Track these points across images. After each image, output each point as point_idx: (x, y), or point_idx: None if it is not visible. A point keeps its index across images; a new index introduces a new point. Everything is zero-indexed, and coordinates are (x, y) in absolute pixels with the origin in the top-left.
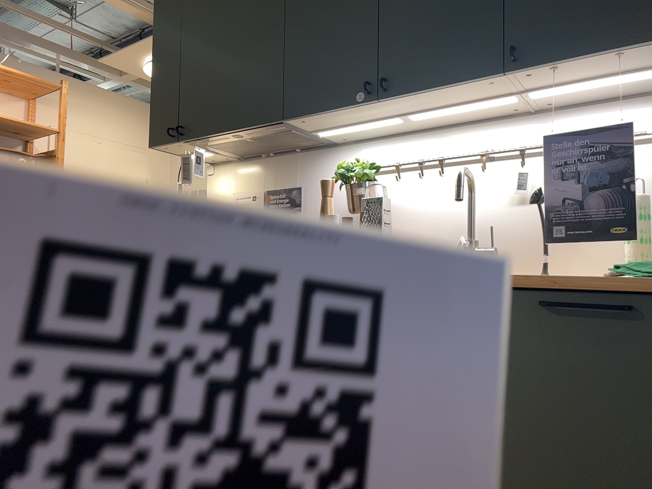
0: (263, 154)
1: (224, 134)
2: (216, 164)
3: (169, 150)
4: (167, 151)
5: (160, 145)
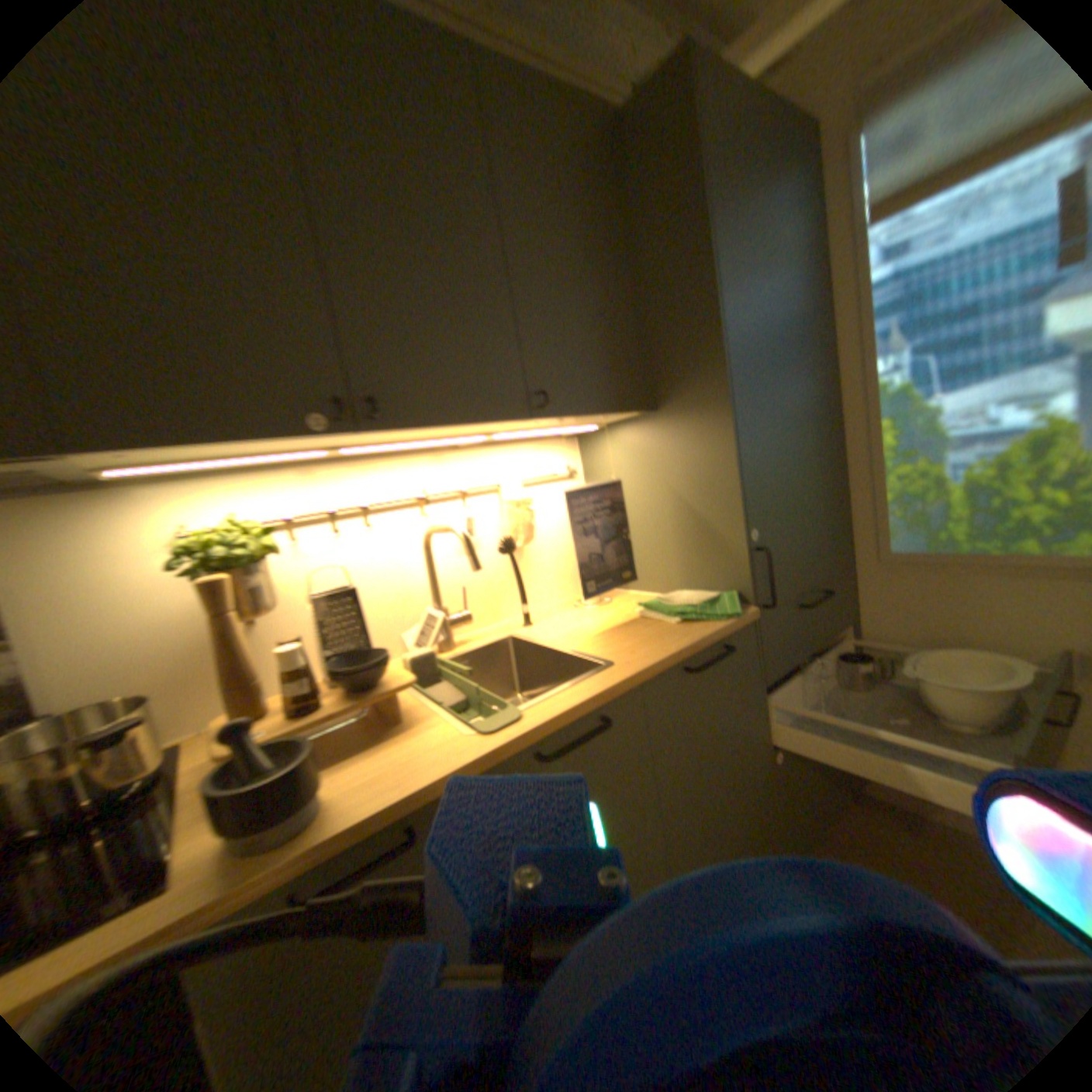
0: None
1: None
2: None
3: None
4: None
5: None
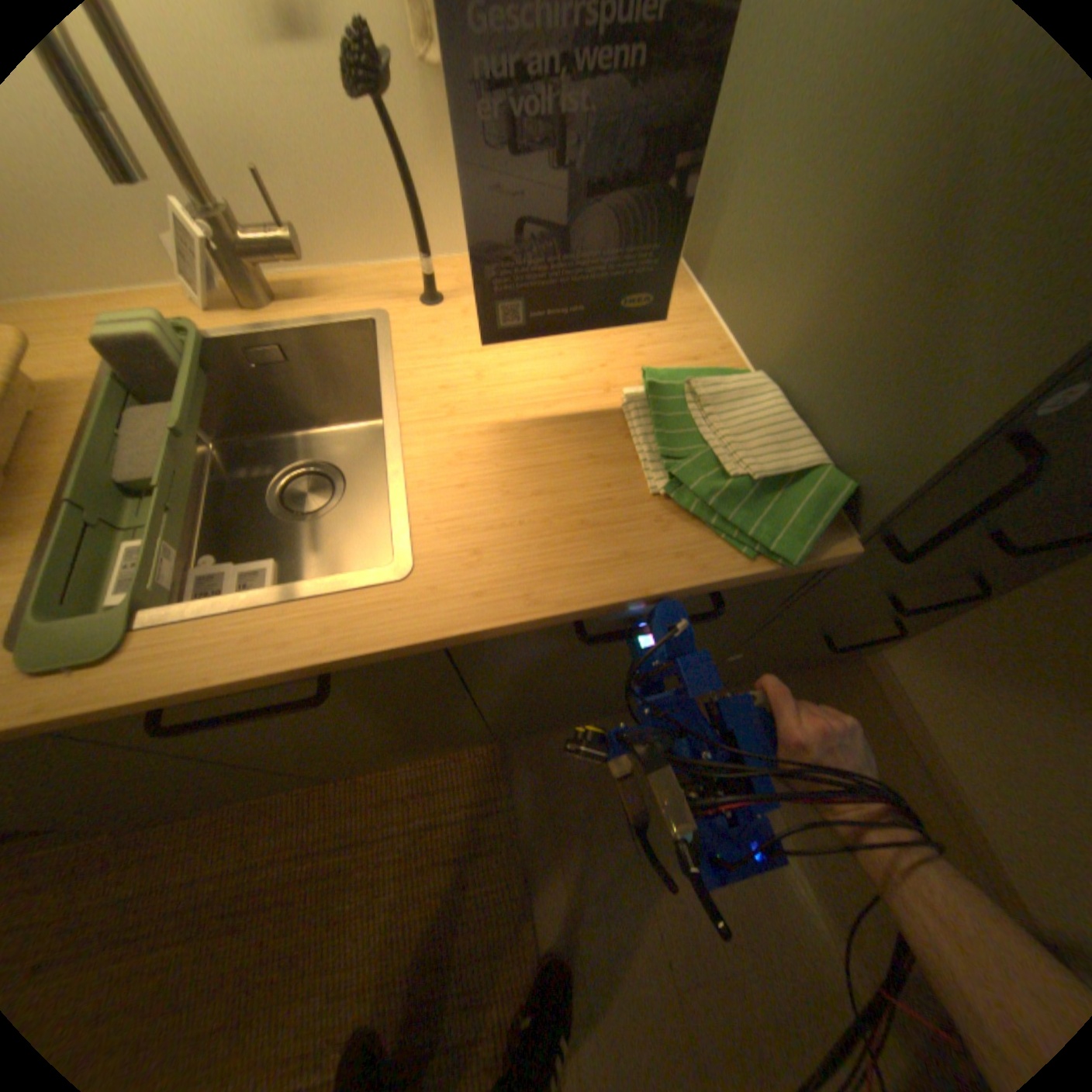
0: None
1: None
2: None
3: None
4: None
5: None
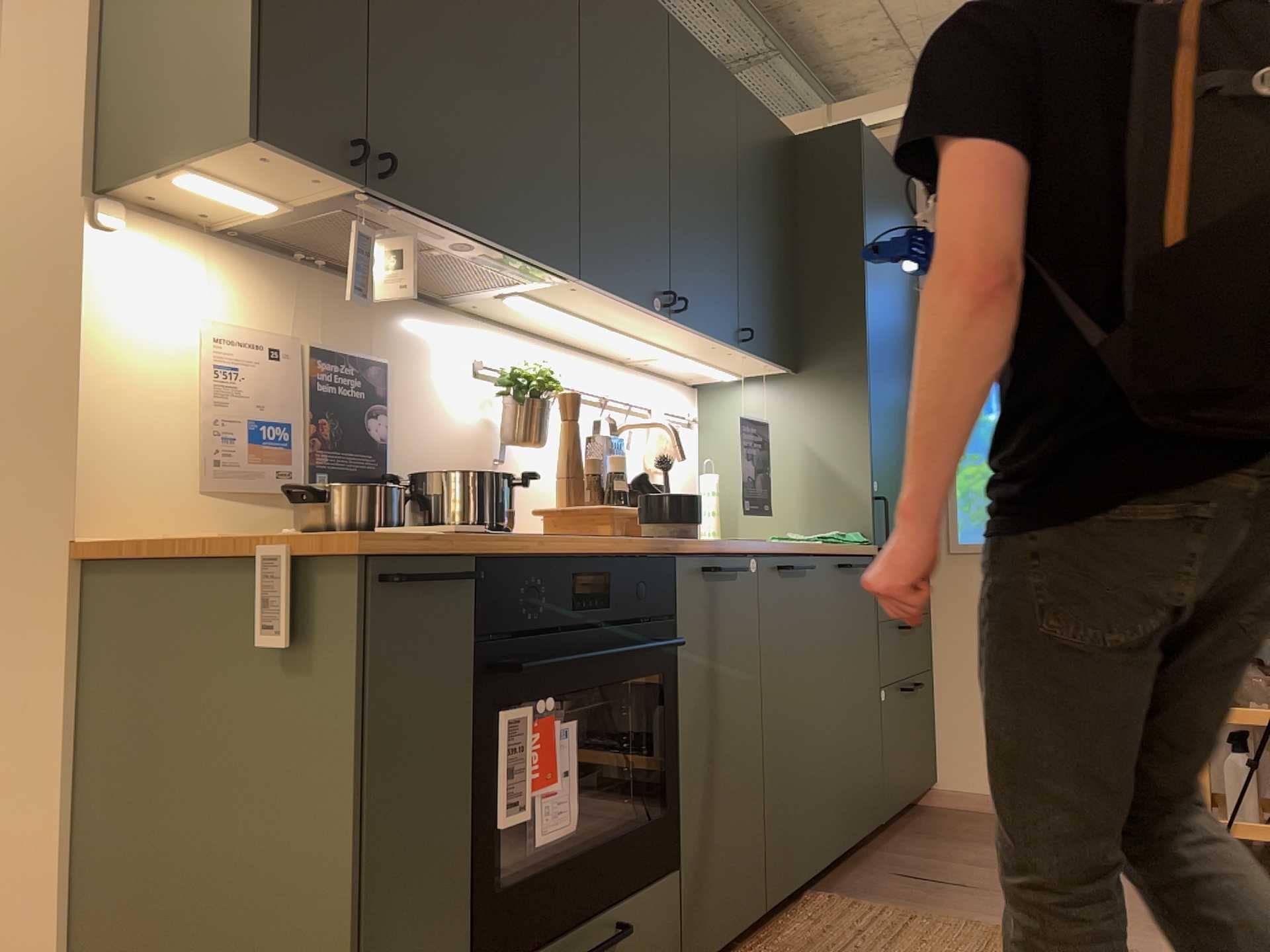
0: (305, 254)
1: (465, 235)
2: (122, 201)
3: (254, 161)
4: (230, 157)
5: (286, 151)
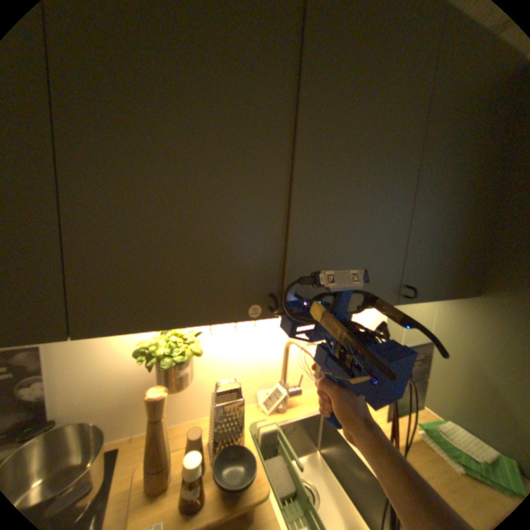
0: None
1: None
2: None
3: None
4: None
5: None
